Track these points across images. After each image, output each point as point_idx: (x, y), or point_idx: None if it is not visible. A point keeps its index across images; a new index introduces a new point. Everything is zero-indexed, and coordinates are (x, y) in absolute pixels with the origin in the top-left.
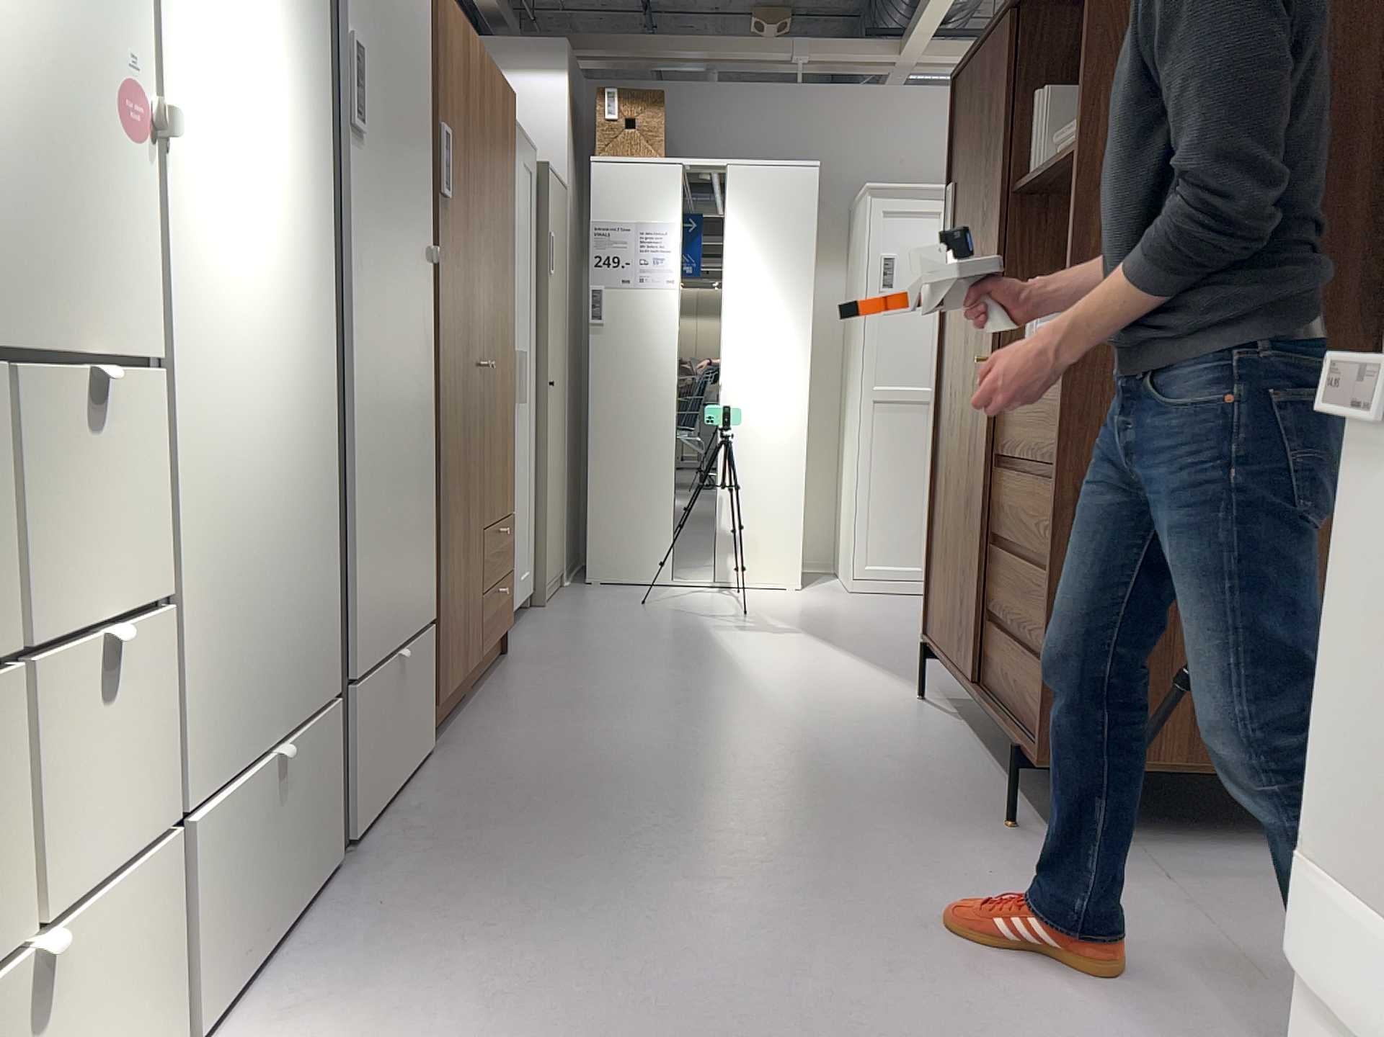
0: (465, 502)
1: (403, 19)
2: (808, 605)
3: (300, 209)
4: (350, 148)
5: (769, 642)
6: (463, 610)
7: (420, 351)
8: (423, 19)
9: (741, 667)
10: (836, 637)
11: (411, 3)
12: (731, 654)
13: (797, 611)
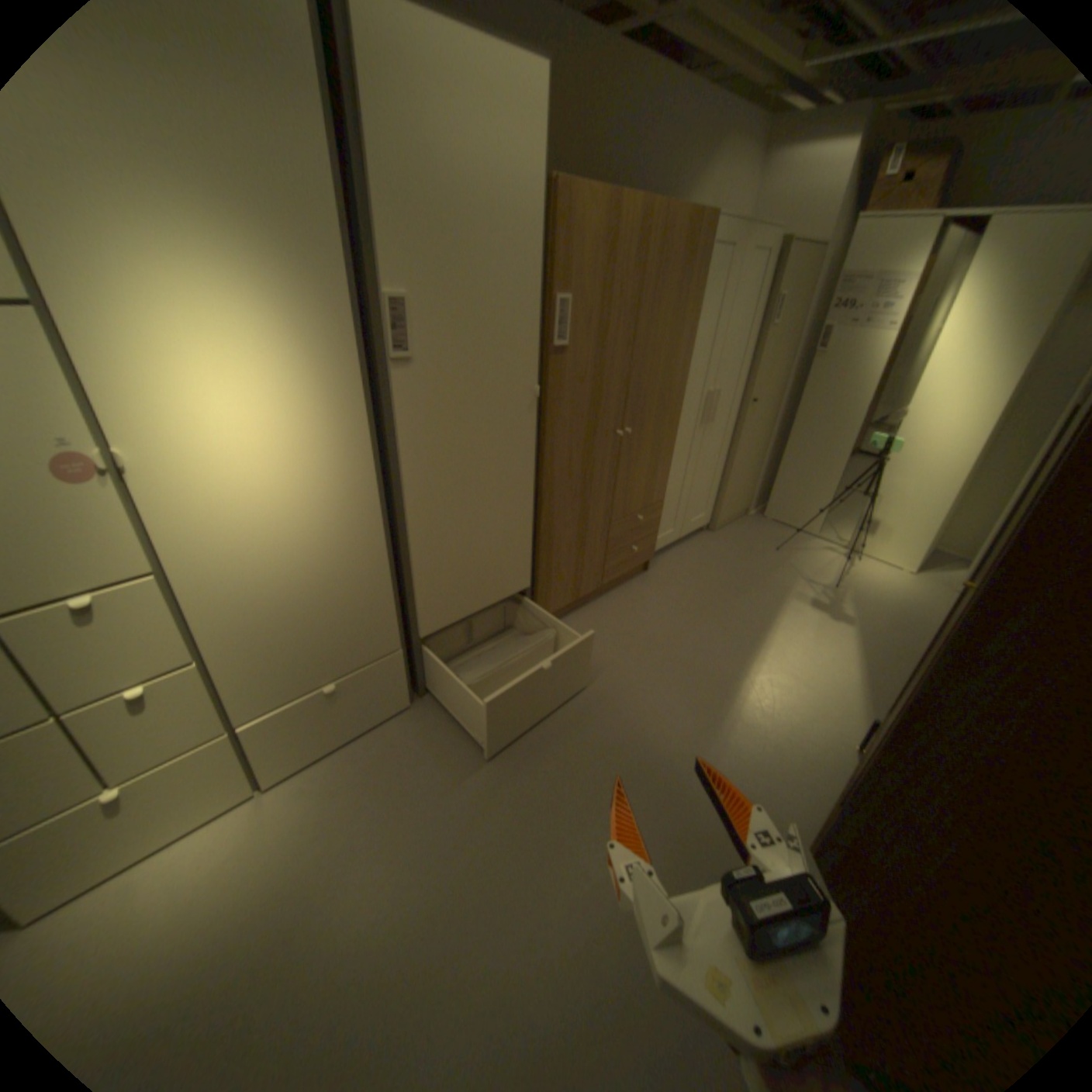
0: (584, 517)
1: (490, 239)
2: (898, 594)
3: (323, 437)
4: (396, 373)
5: (818, 625)
6: (575, 570)
7: (515, 457)
8: (528, 224)
9: (766, 644)
10: (876, 642)
11: (506, 221)
12: (775, 627)
13: (881, 598)
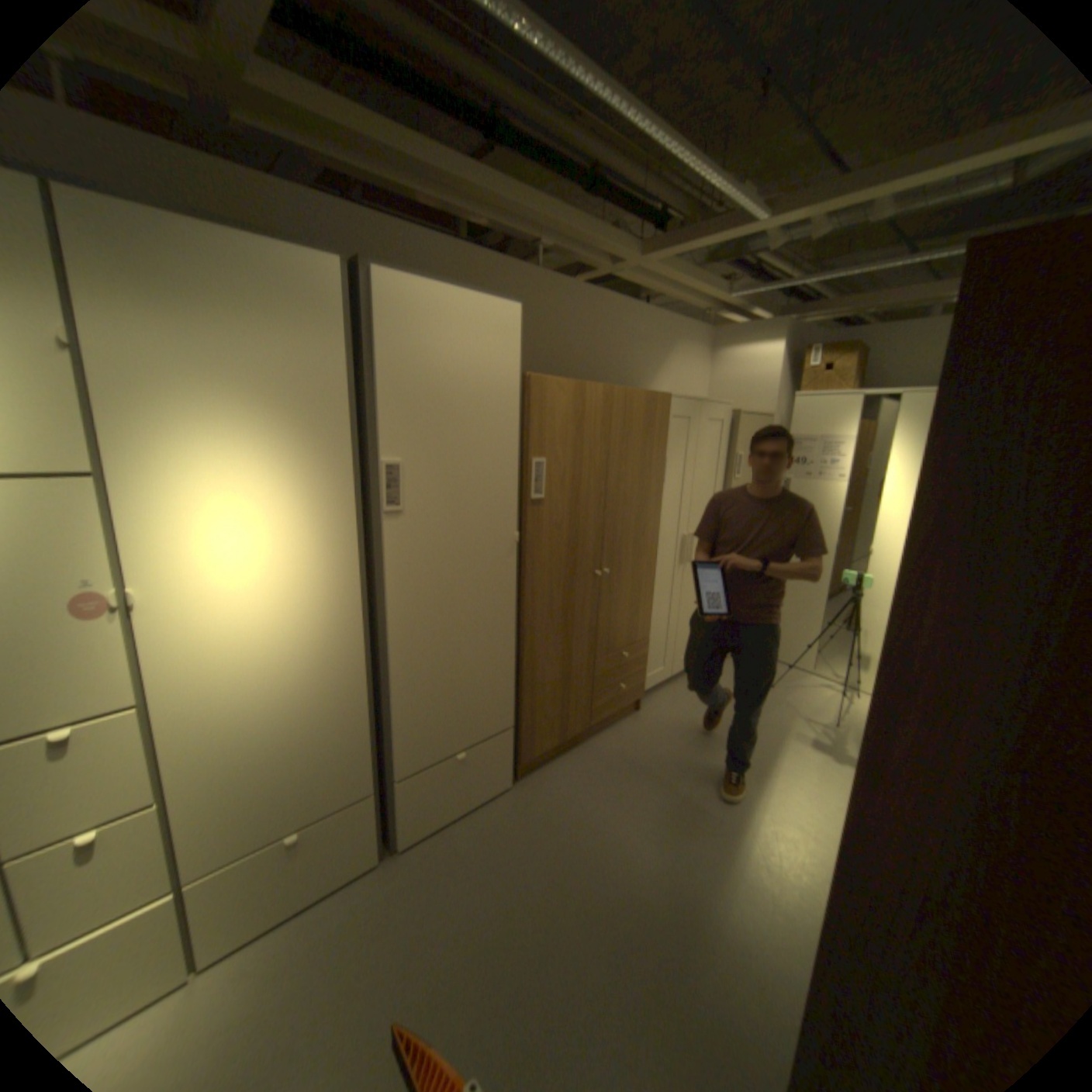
0: (568, 654)
1: (474, 420)
2: None
3: (316, 578)
4: (387, 524)
5: (821, 770)
6: (561, 710)
7: (496, 595)
8: (506, 408)
9: (767, 791)
10: None
11: (487, 407)
12: (776, 772)
13: None
